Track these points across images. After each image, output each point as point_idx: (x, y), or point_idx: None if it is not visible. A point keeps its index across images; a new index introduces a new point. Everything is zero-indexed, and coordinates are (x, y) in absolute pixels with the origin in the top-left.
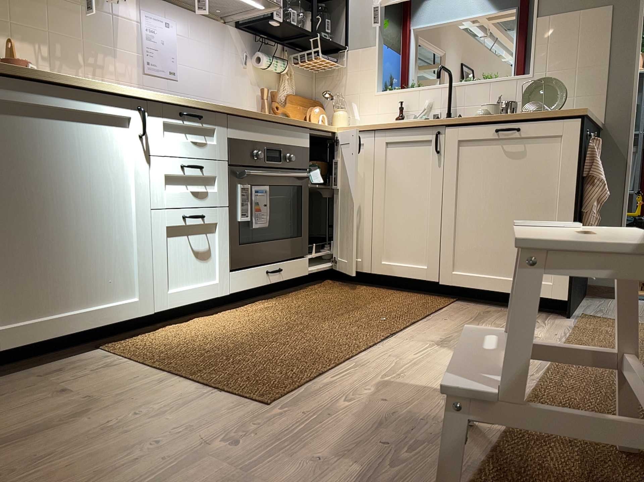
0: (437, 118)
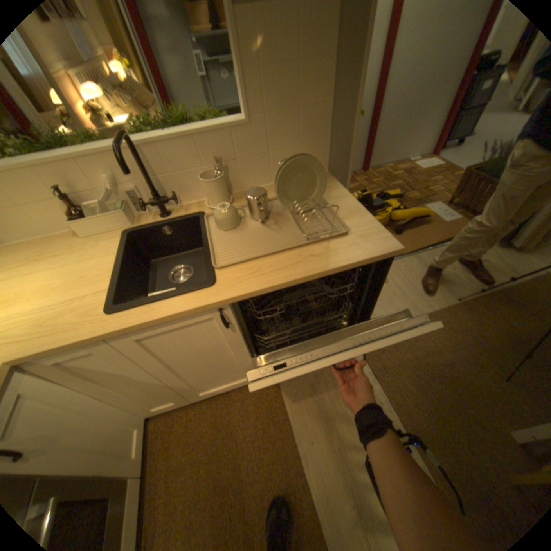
0: (136, 196)
